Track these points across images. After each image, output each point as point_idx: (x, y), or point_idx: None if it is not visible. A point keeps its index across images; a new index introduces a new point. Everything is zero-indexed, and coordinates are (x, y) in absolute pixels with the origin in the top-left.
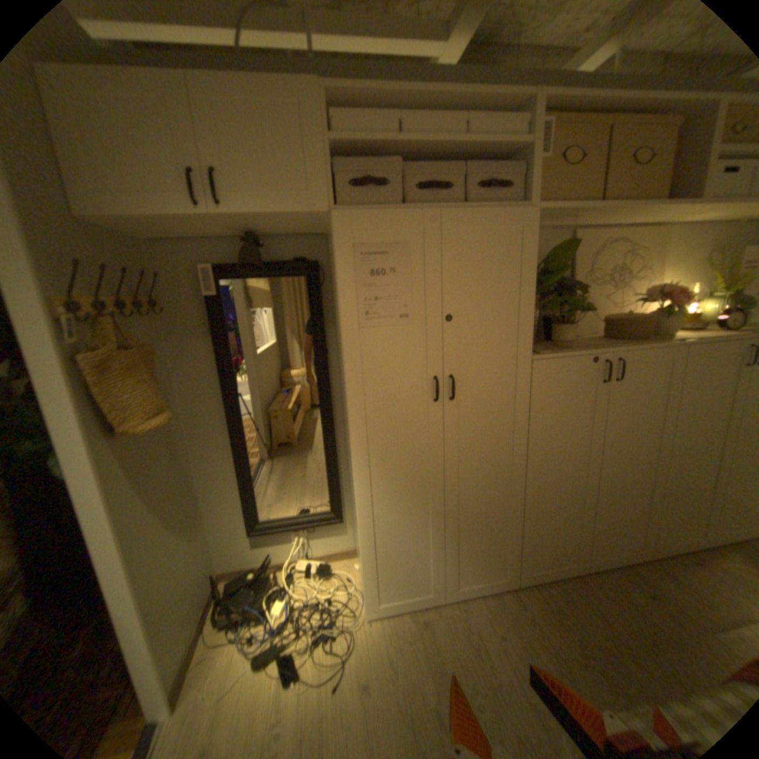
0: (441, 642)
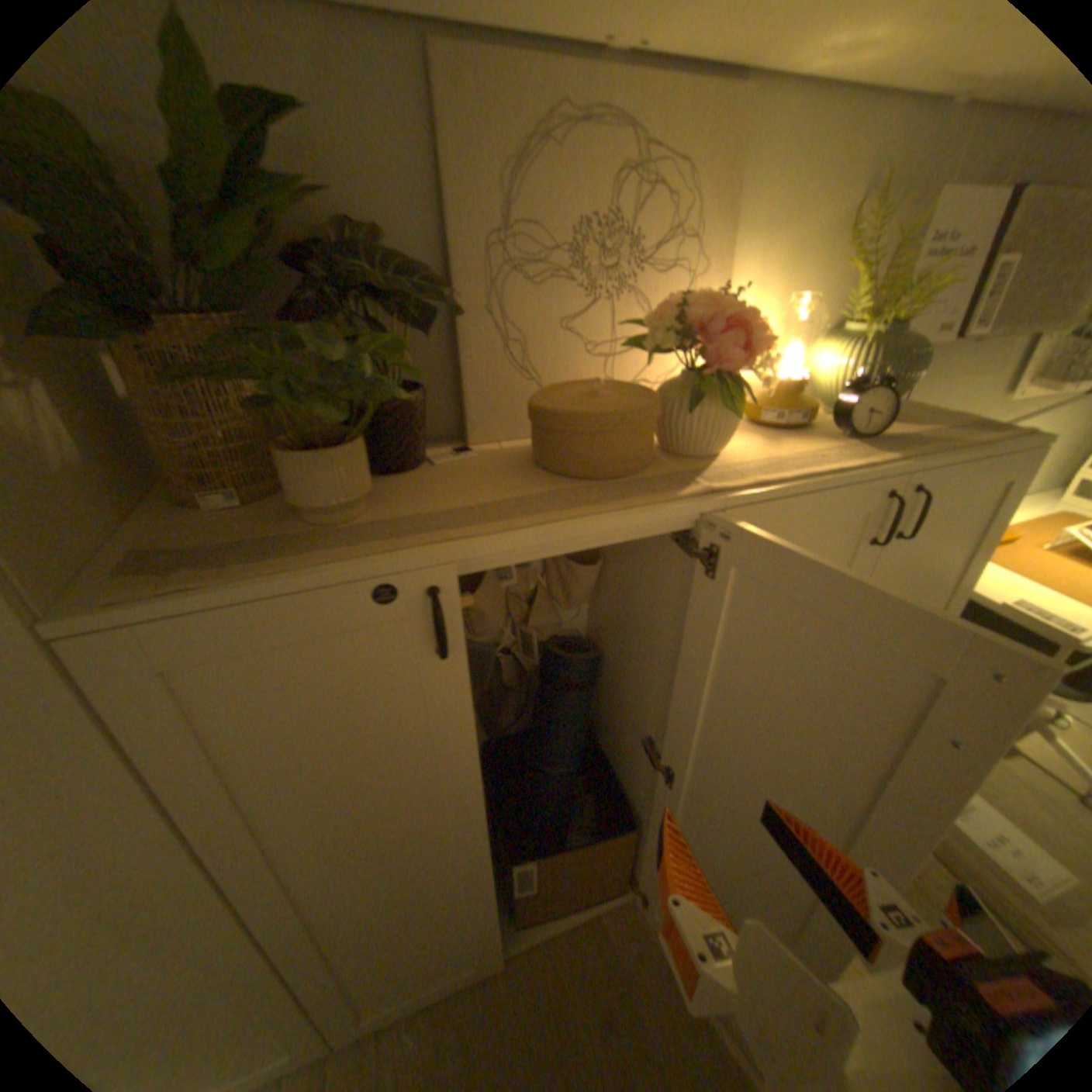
0: None
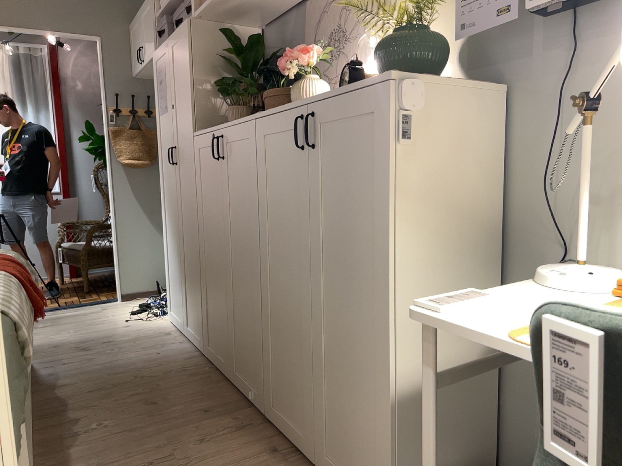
0: (156, 338)
